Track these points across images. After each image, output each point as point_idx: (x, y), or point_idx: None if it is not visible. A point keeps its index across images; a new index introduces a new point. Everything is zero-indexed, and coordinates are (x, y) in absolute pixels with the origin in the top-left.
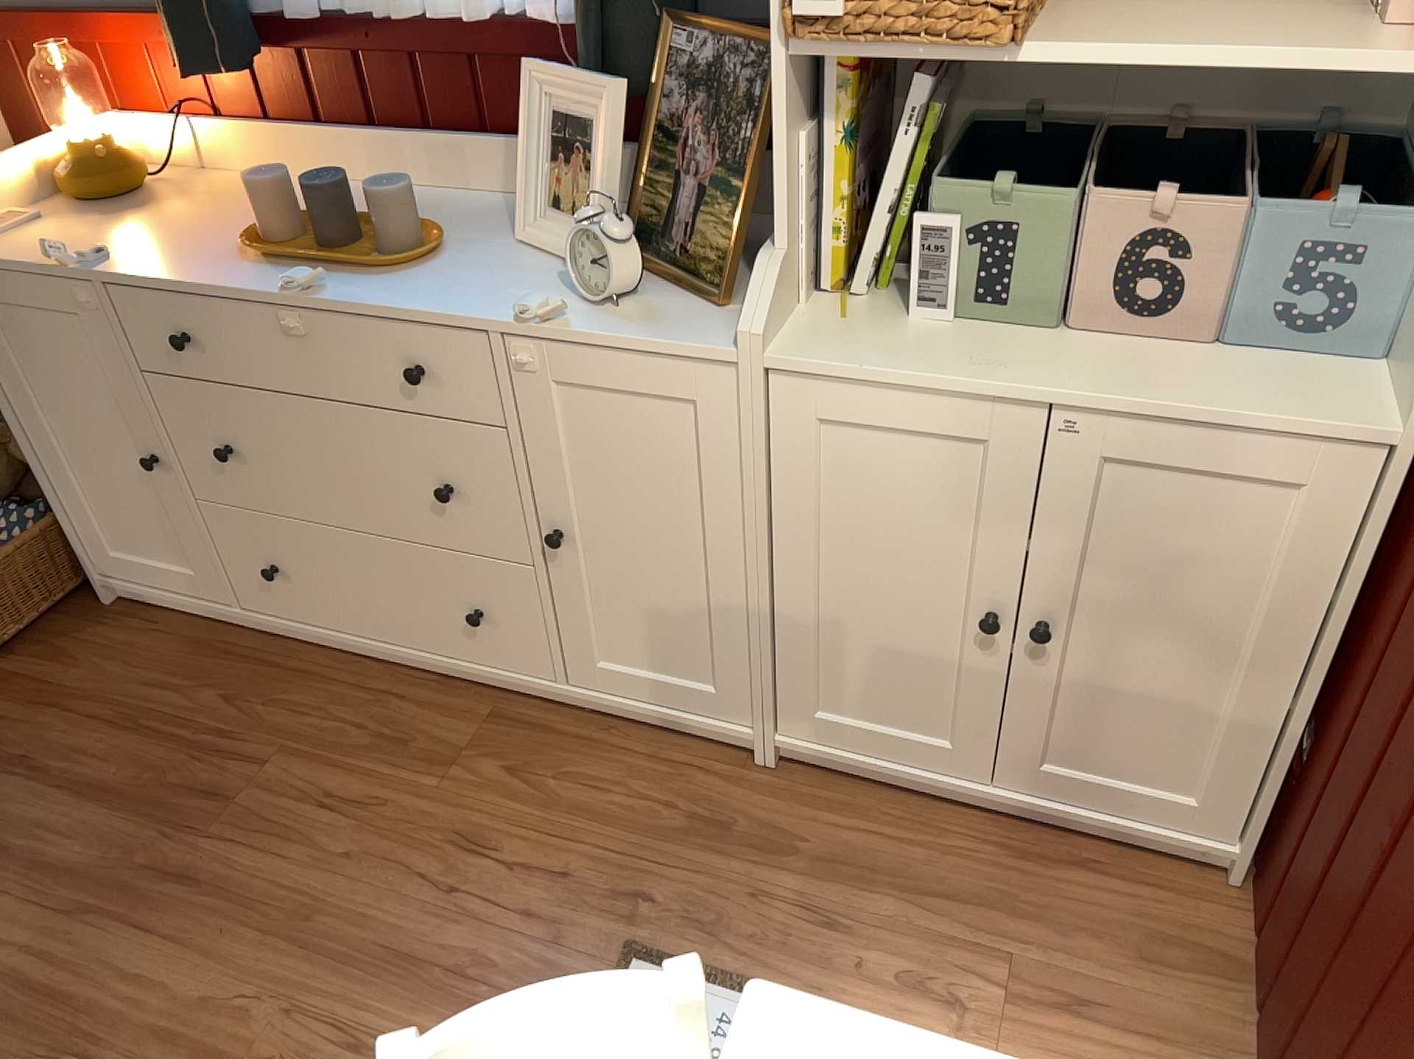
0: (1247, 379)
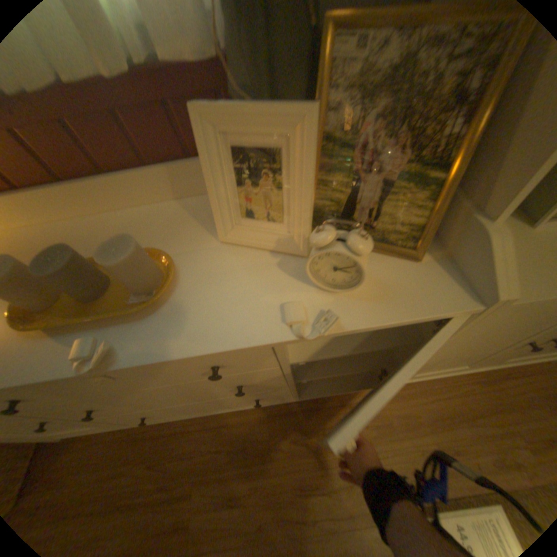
0: None
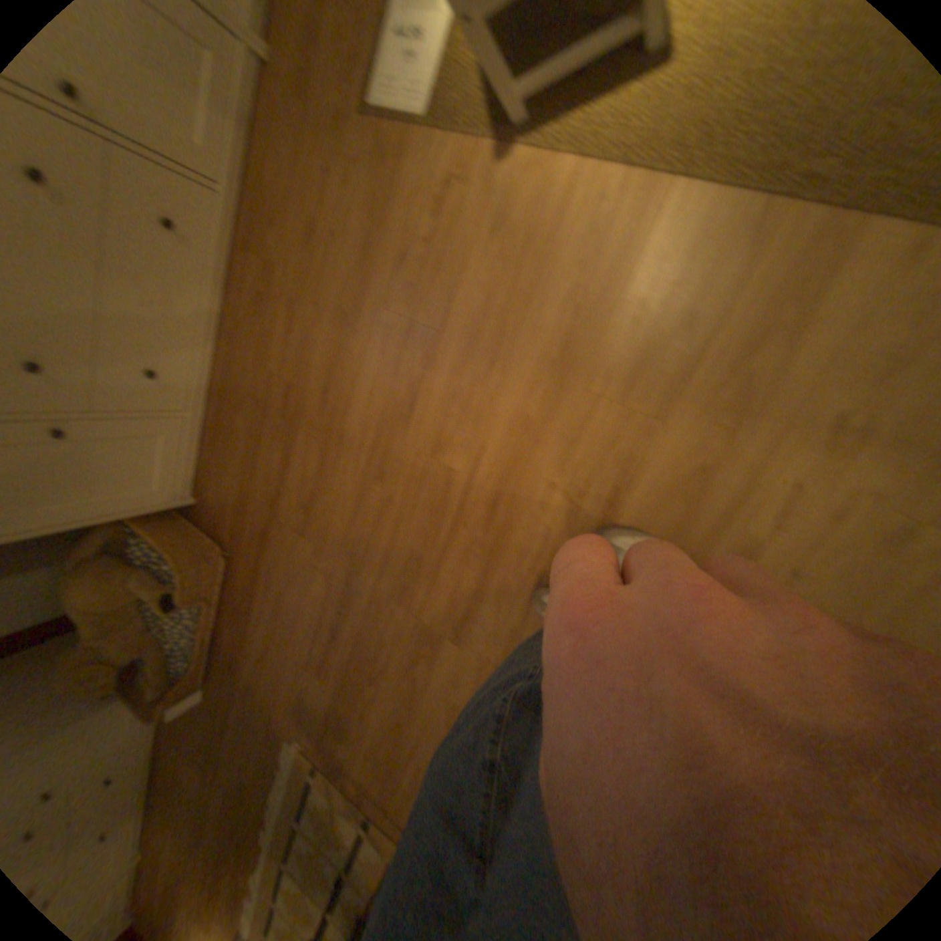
0: None
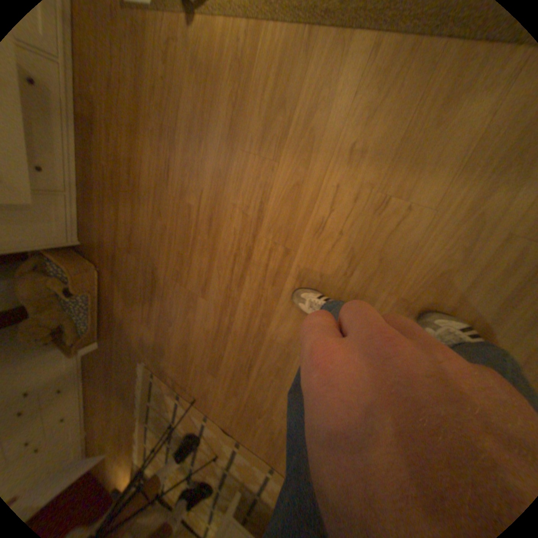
0: None
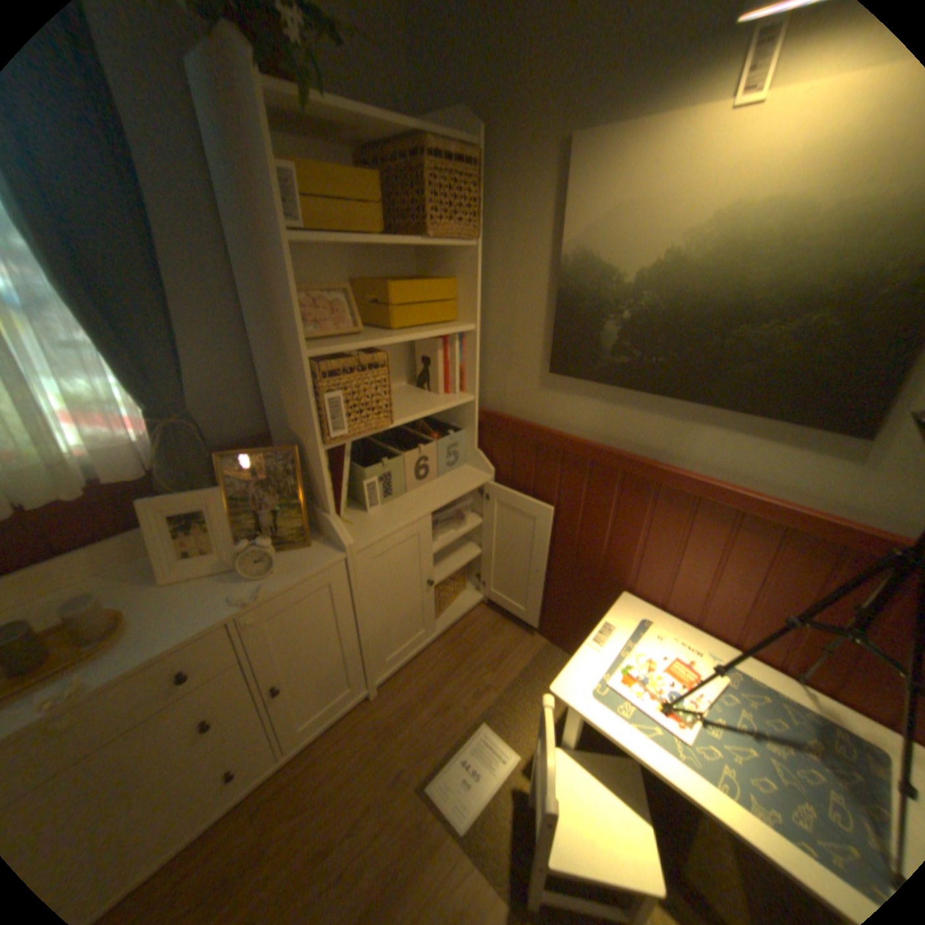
0: (455, 479)
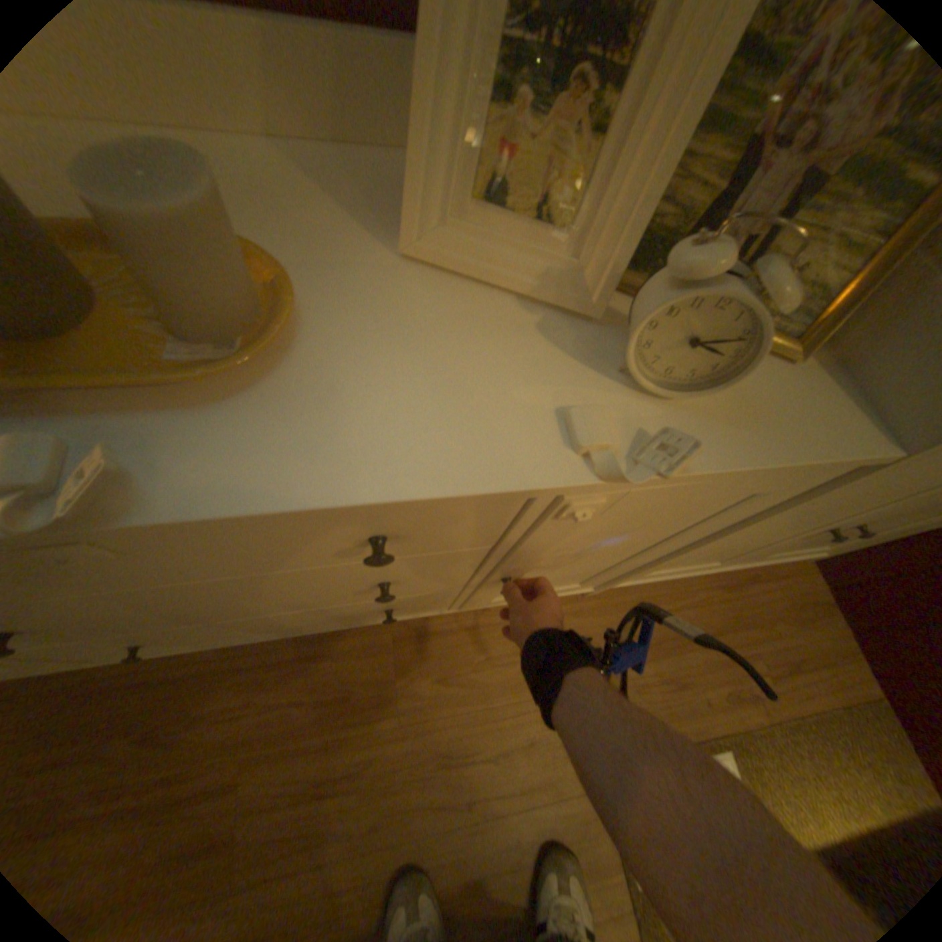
0: None
